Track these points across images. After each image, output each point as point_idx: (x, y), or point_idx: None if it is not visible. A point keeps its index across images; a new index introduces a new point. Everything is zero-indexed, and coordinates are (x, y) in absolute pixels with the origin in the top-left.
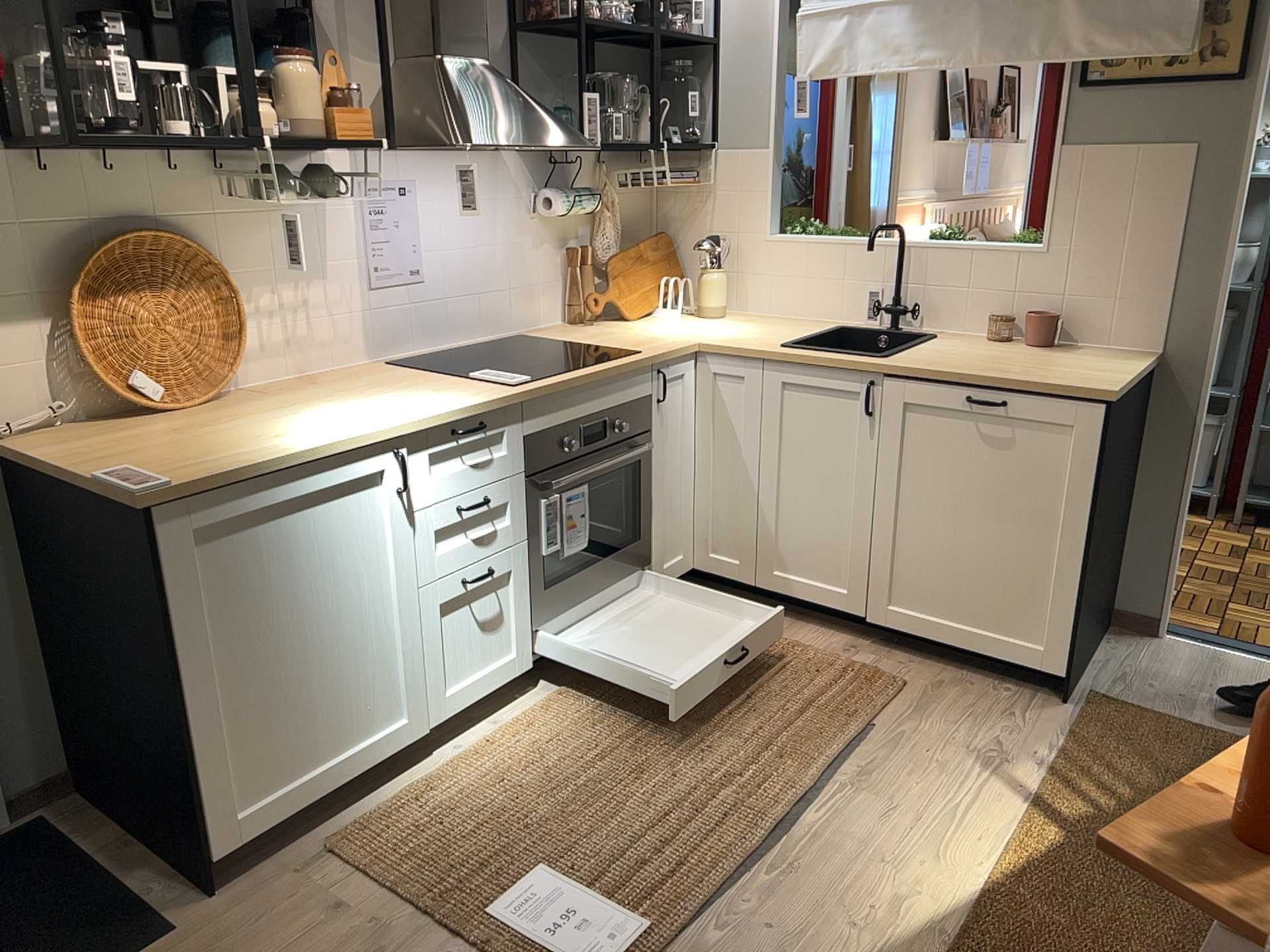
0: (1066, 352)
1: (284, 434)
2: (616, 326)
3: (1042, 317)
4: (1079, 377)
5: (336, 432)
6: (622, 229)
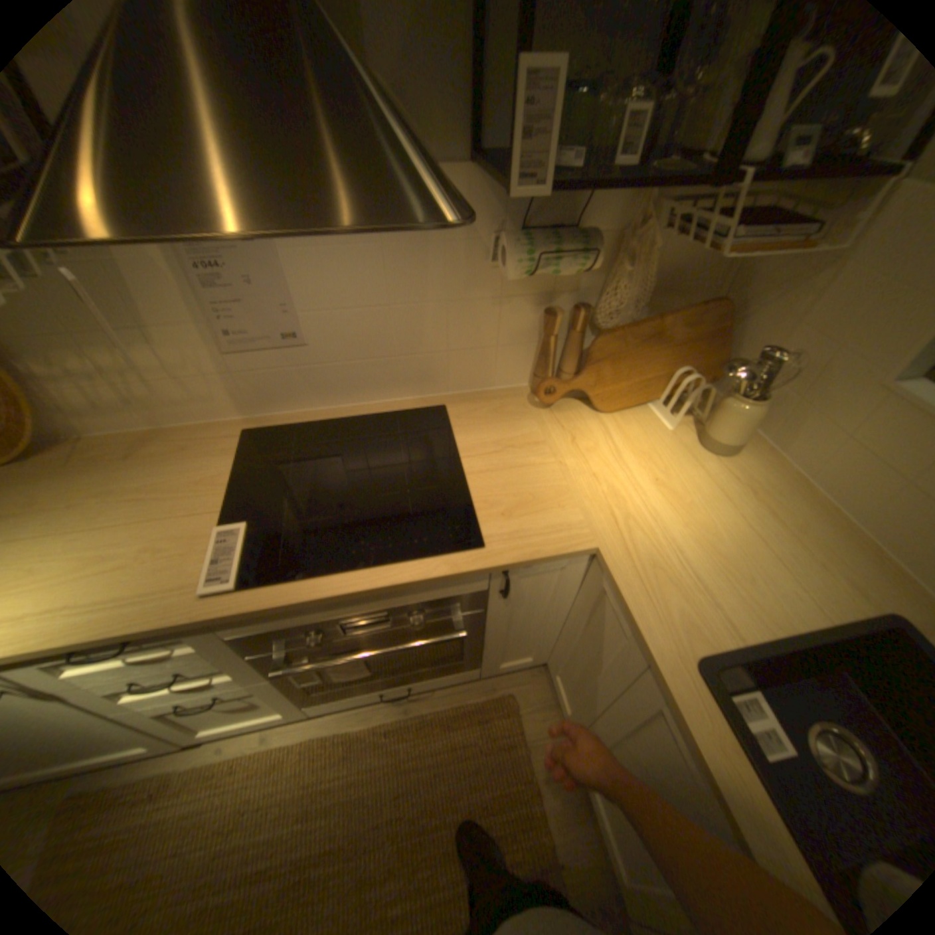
0: None
1: None
2: (568, 422)
3: None
4: None
5: None
6: (665, 280)
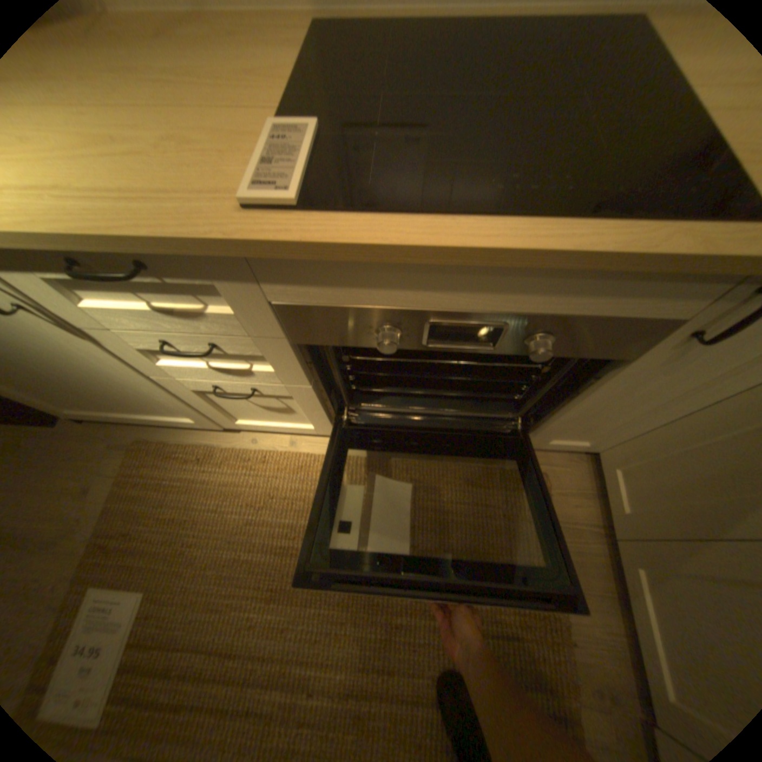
0: None
1: None
2: None
3: None
4: None
5: None
6: None
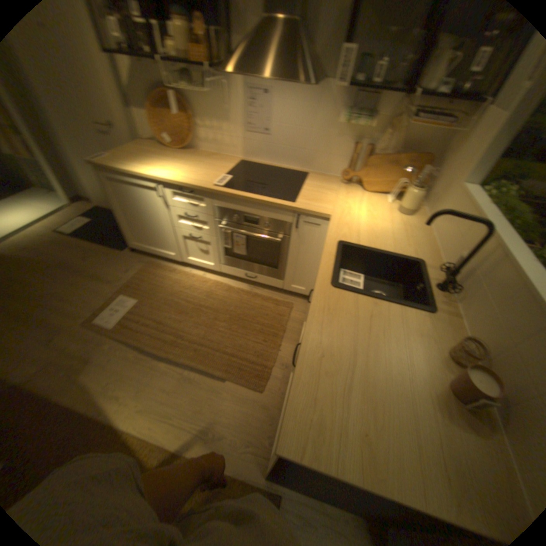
0: (451, 418)
1: (141, 164)
2: (349, 190)
3: (471, 380)
4: (325, 419)
5: (142, 170)
6: (410, 143)
